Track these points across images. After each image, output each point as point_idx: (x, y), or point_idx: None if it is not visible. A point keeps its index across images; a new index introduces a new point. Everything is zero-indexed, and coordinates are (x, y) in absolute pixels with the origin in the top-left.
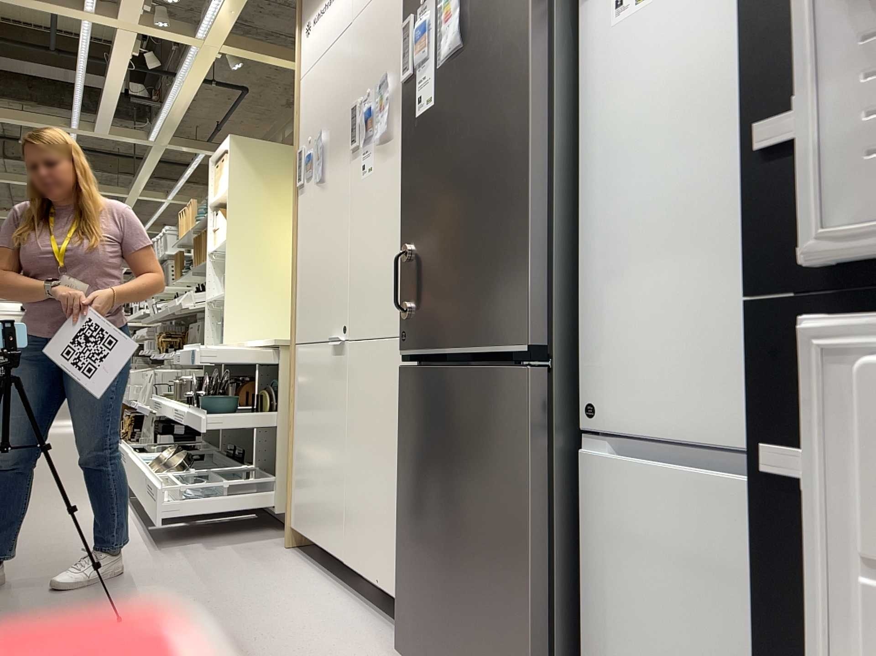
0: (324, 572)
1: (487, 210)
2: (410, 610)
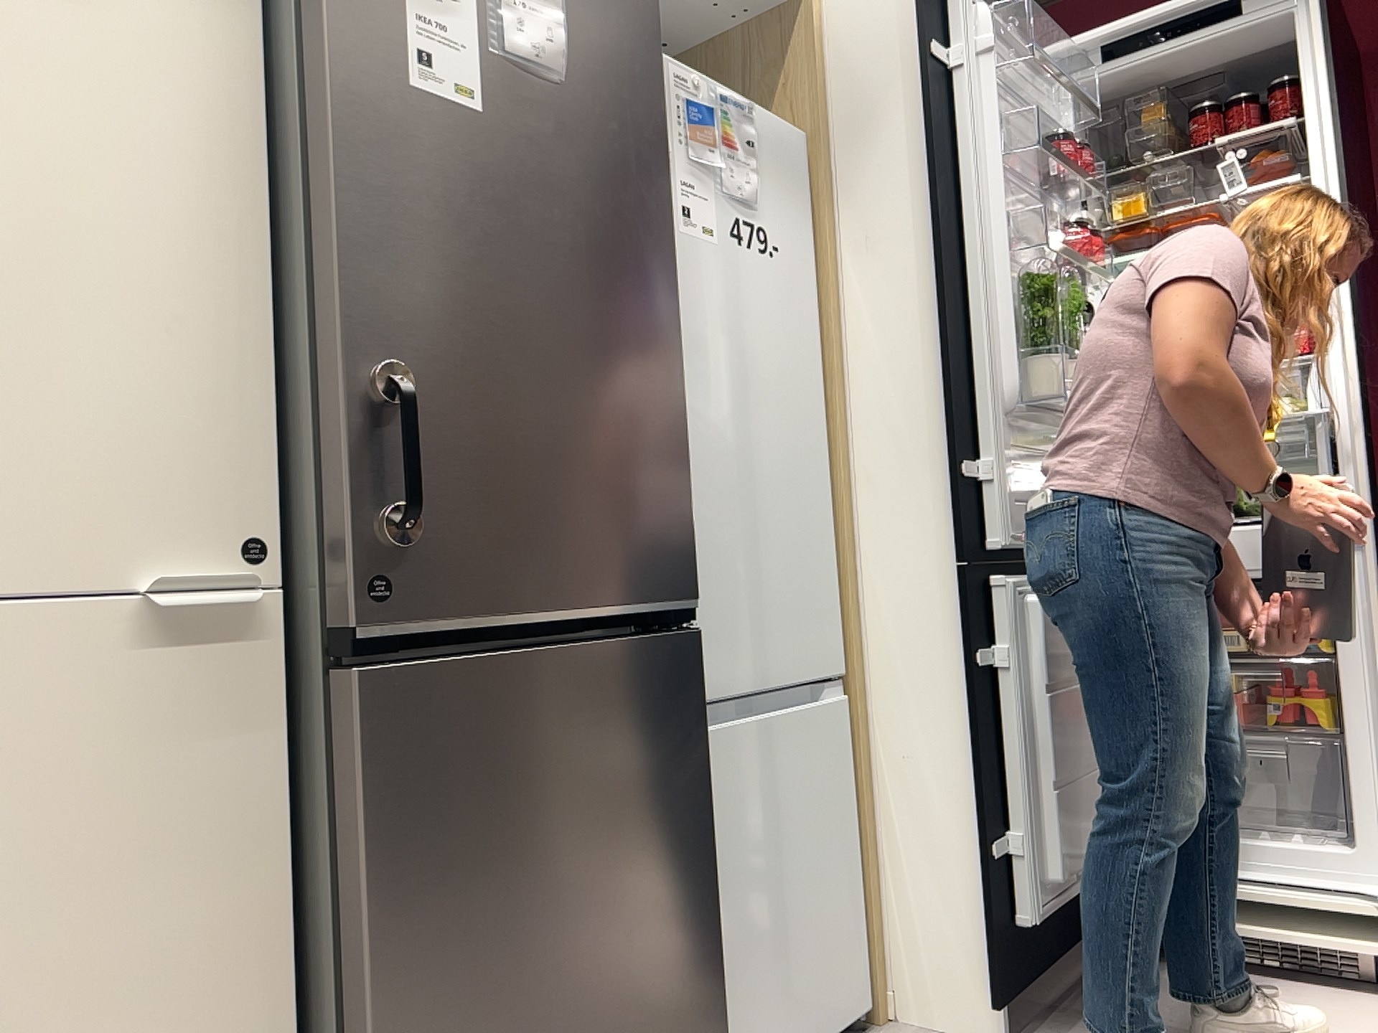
0: None
1: (622, 387)
2: None
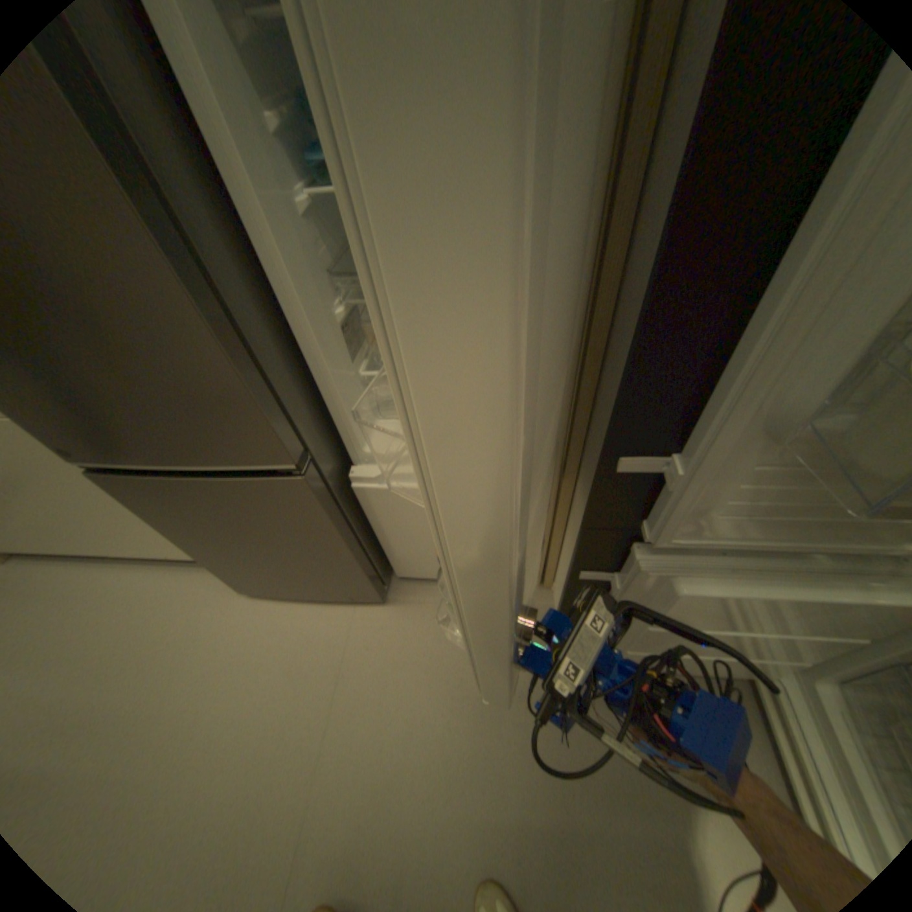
0: (78, 562)
1: (132, 348)
2: (230, 574)
